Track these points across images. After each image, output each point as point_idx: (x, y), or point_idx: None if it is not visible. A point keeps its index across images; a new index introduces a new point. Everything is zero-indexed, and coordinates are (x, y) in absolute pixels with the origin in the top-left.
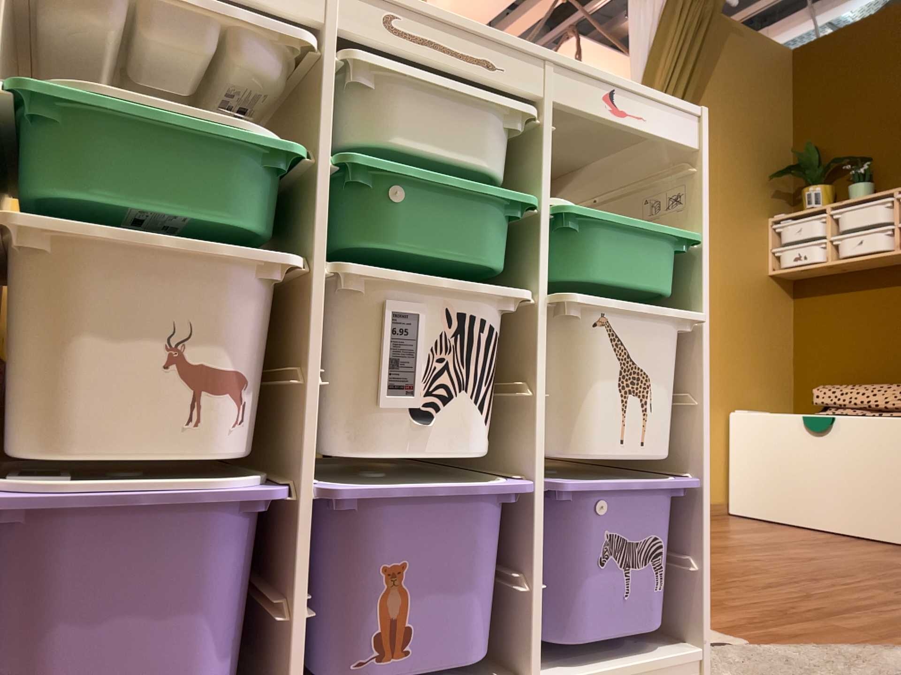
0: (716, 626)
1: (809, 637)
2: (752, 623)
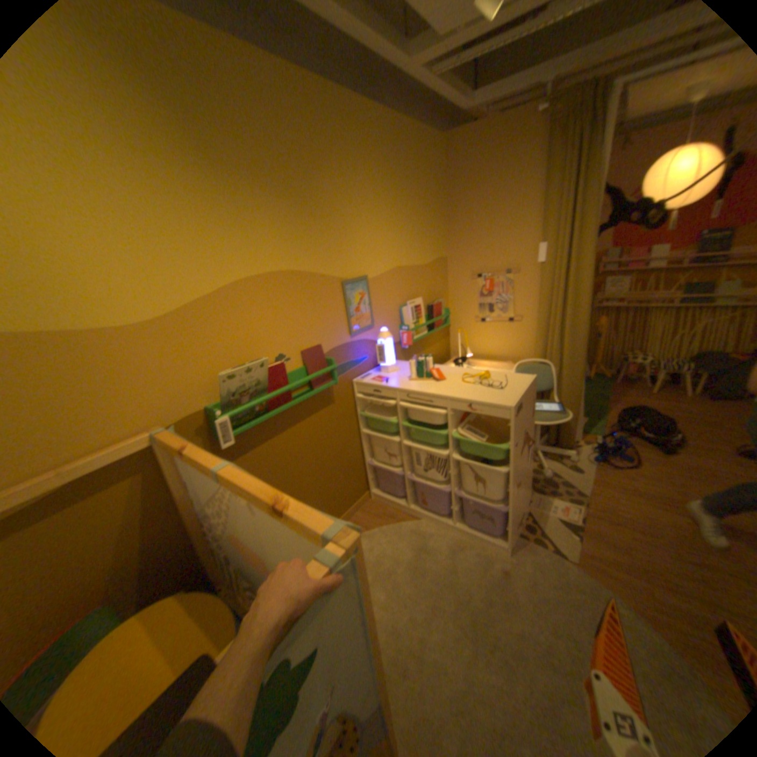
0: (584, 555)
1: (612, 585)
2: (606, 565)
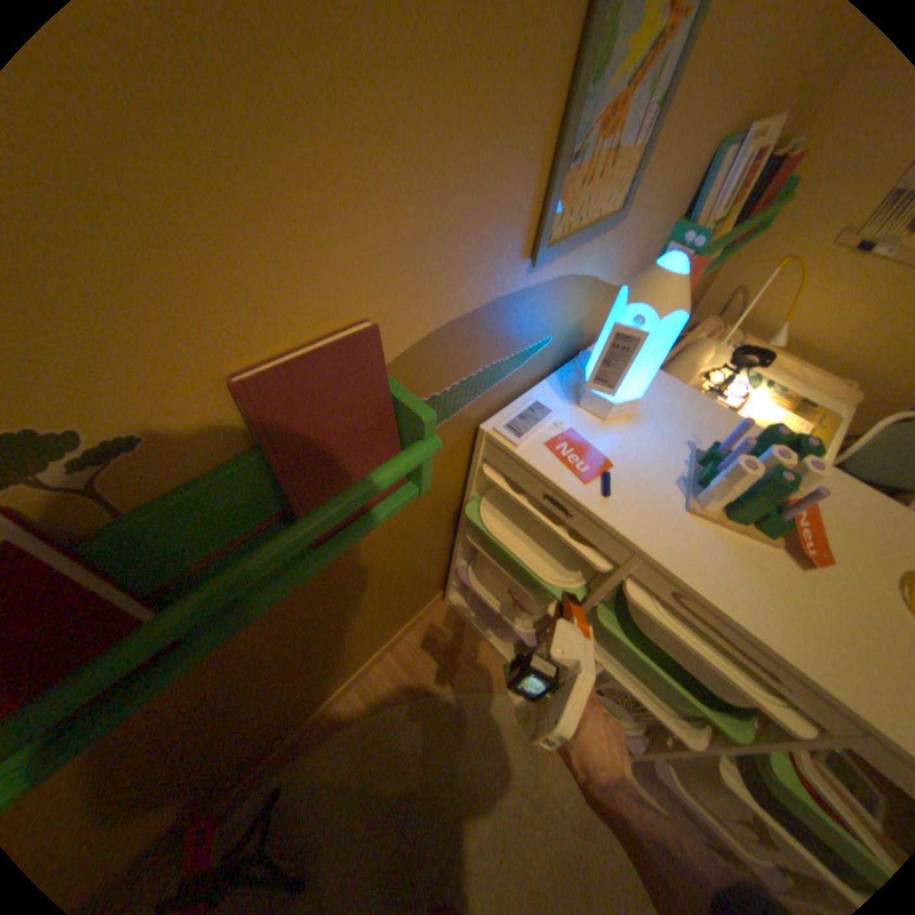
0: None
1: None
2: None
